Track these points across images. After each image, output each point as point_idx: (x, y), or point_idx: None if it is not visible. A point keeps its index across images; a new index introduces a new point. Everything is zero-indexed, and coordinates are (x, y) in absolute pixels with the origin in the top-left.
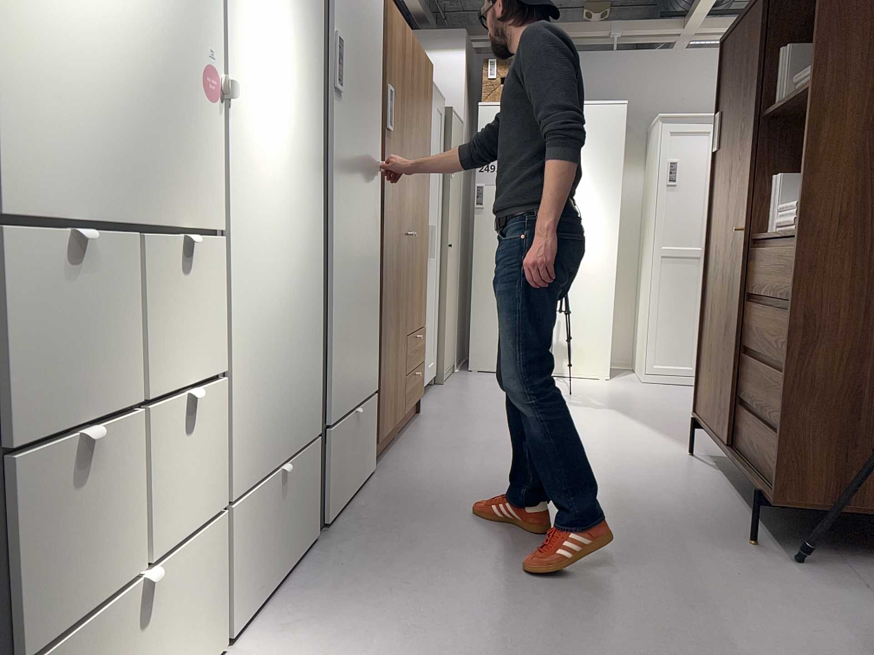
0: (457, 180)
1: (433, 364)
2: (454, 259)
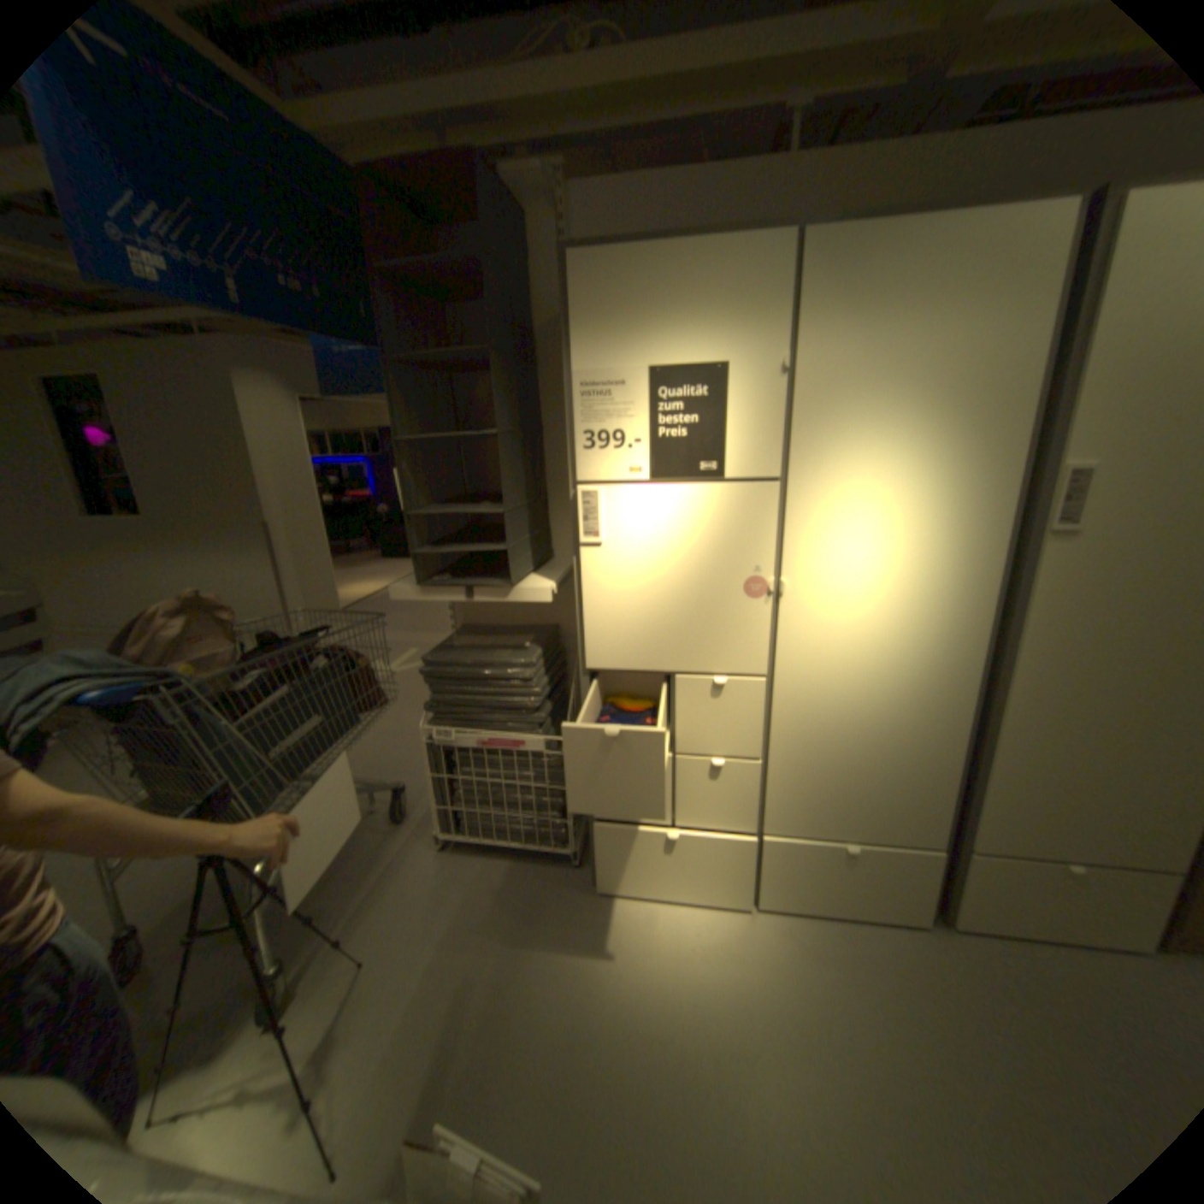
0: None
1: None
2: None
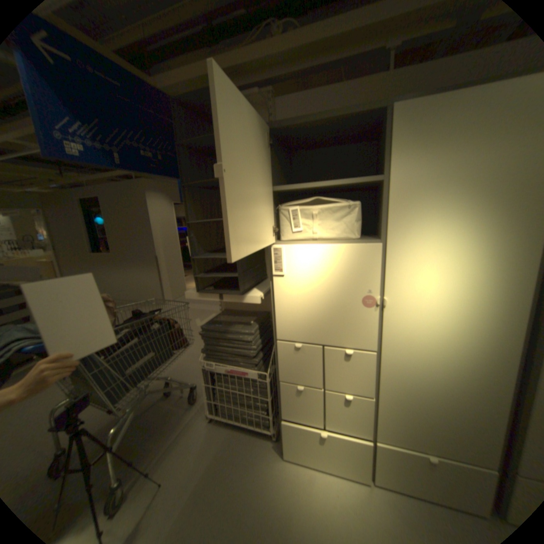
0: None
1: None
2: None
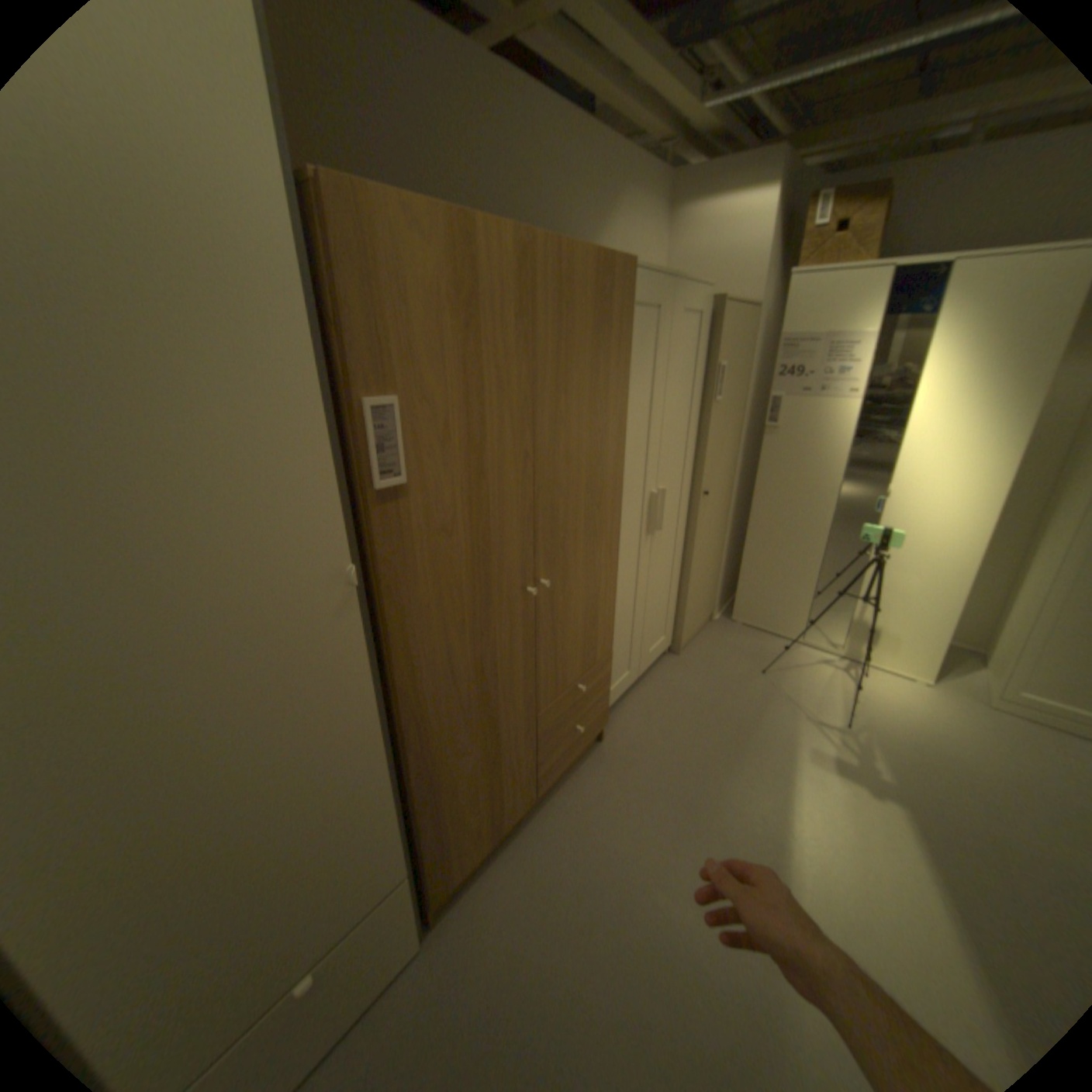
0: (733, 398)
1: (664, 638)
2: (718, 503)
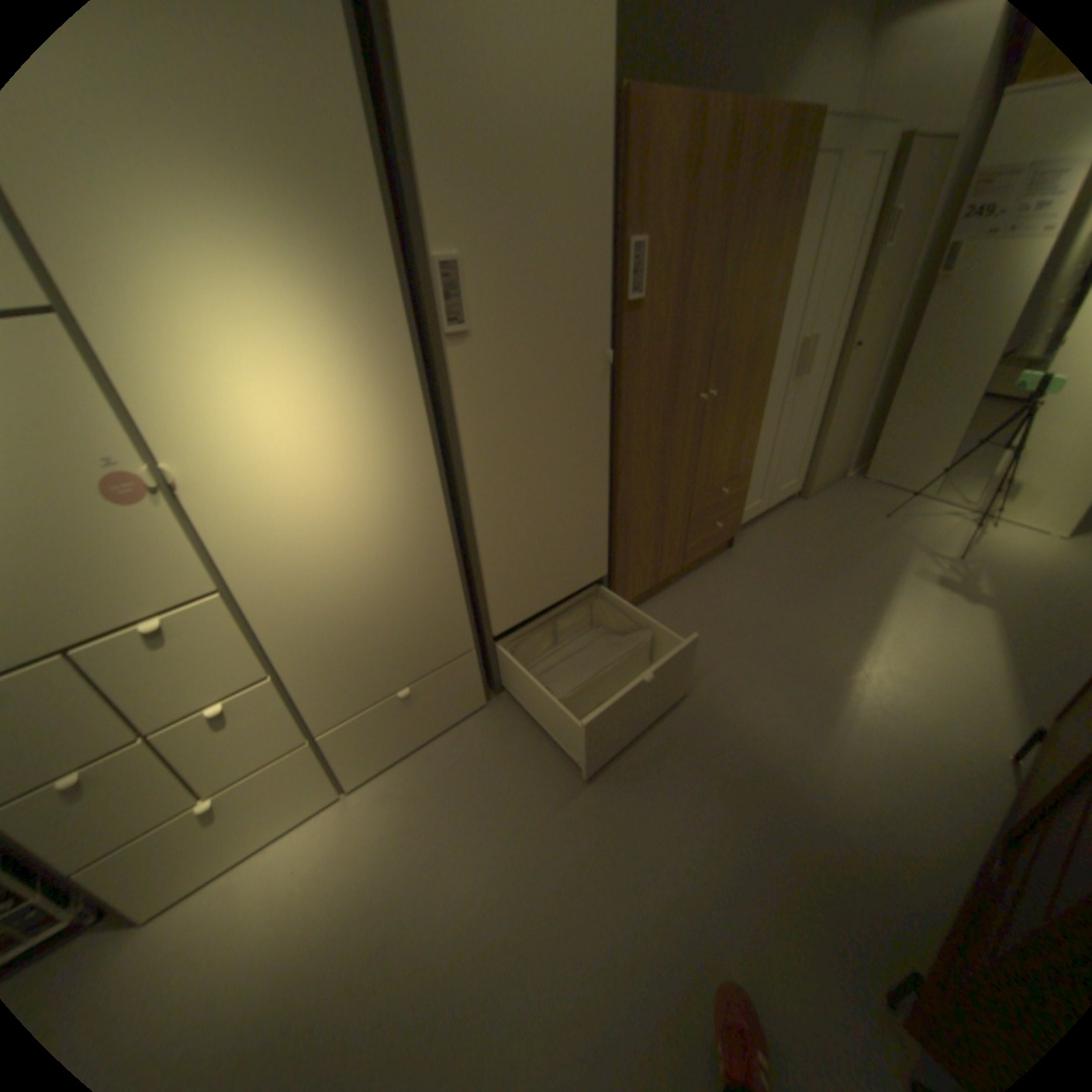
0: (906, 246)
1: (797, 482)
2: (871, 357)
